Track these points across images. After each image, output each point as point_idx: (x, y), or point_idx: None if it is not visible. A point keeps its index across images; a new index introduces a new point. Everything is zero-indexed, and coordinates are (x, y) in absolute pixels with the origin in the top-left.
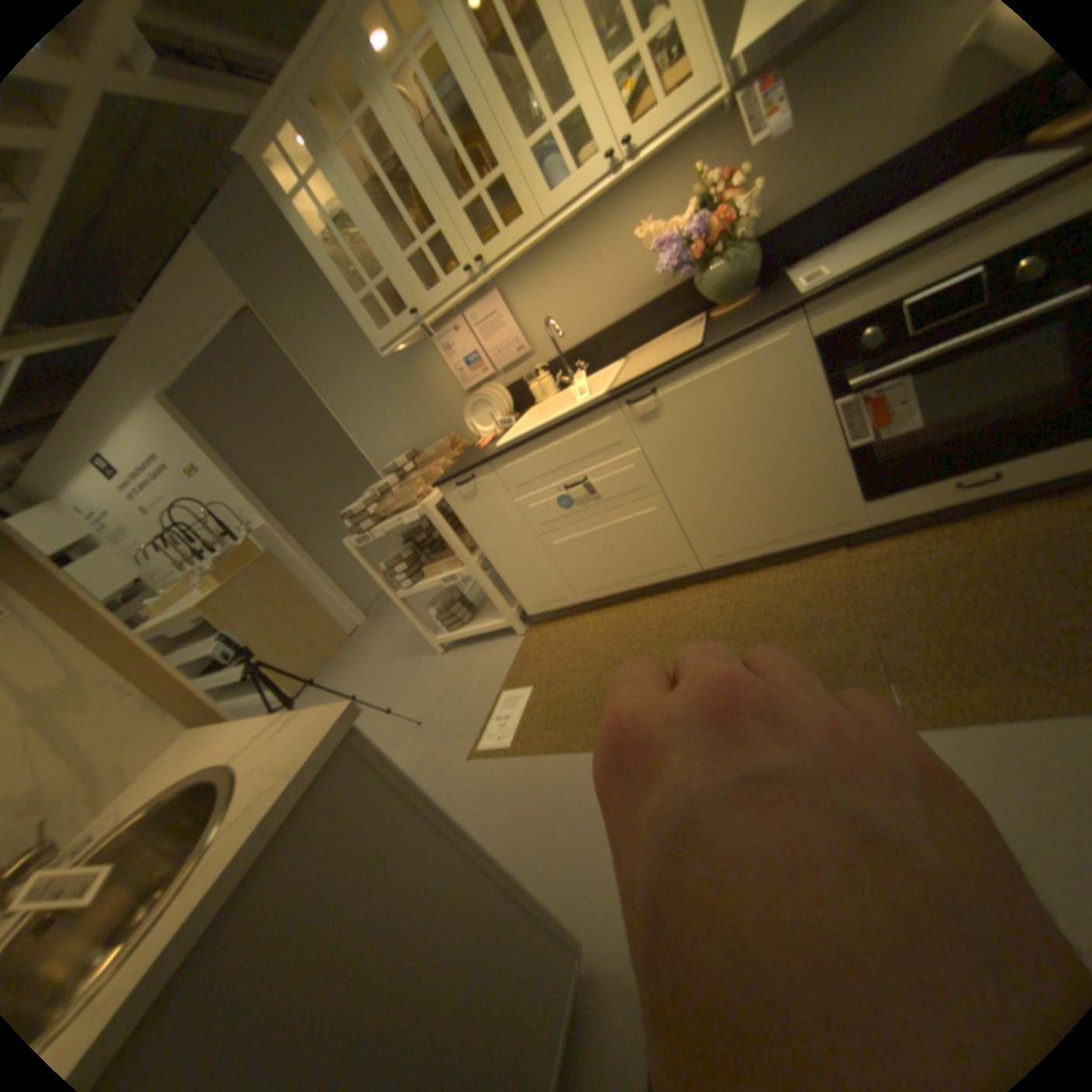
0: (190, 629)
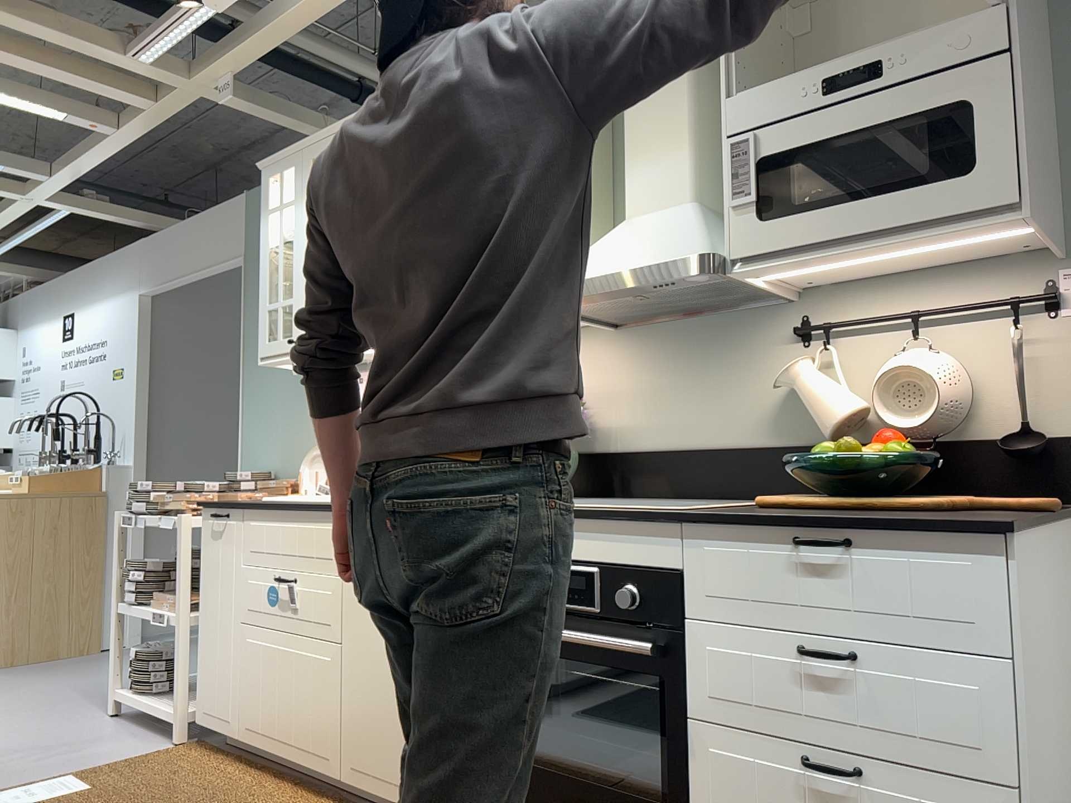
0: None
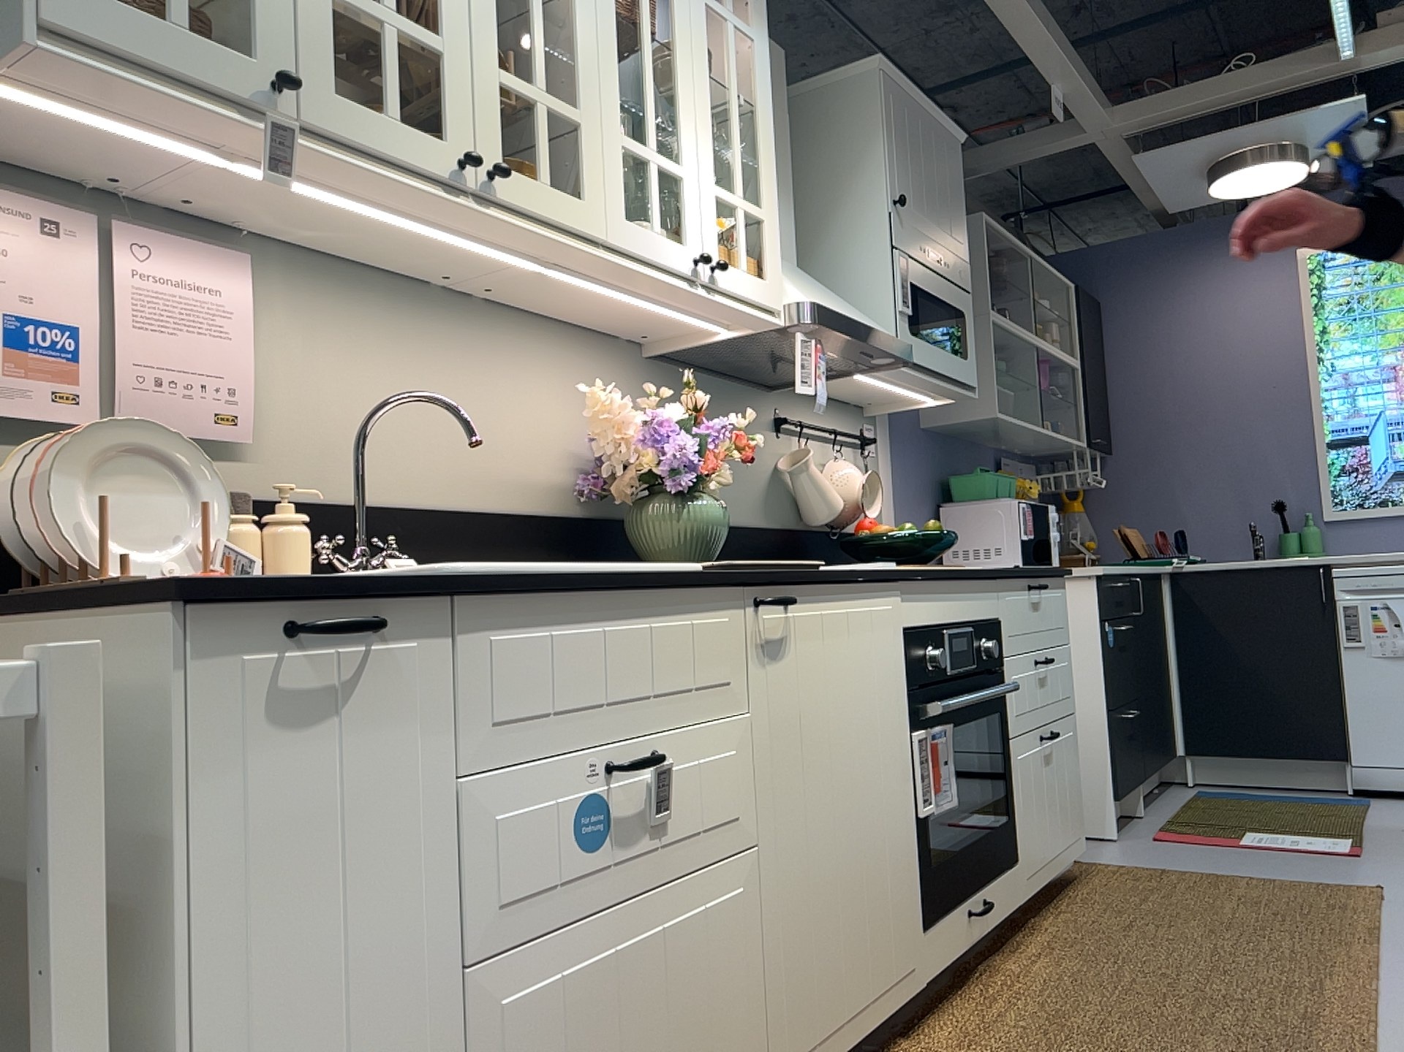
0: None
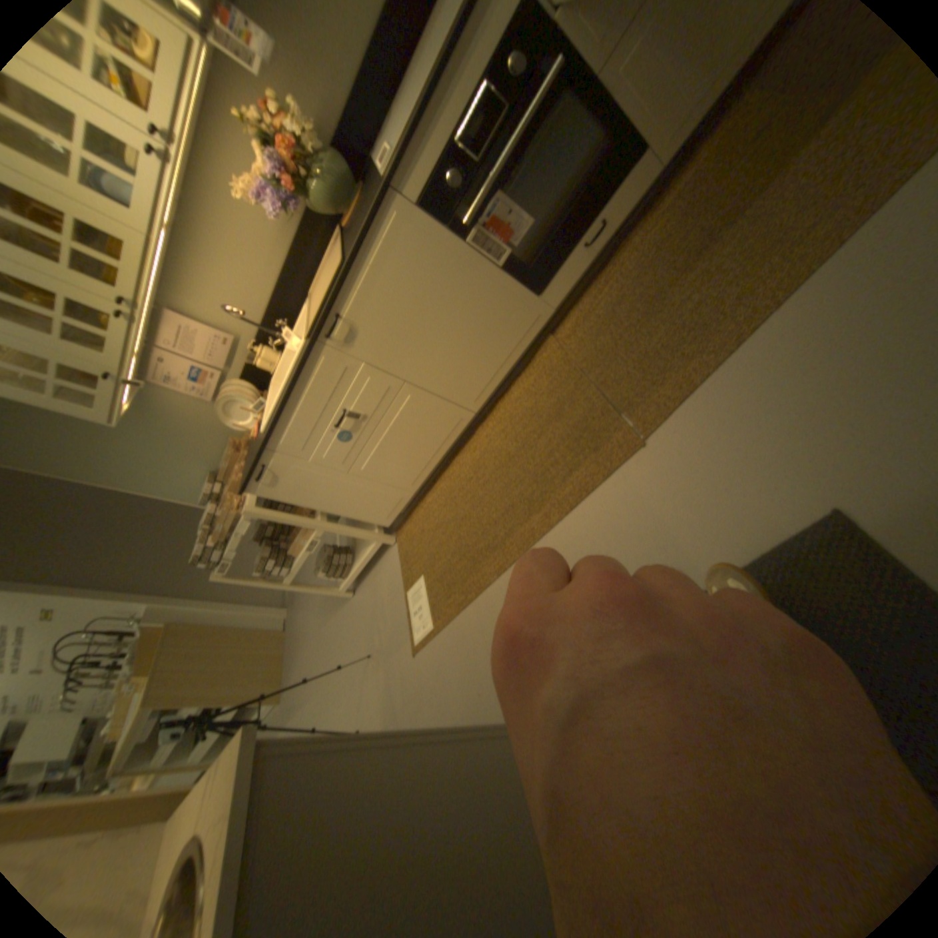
0: (155, 725)
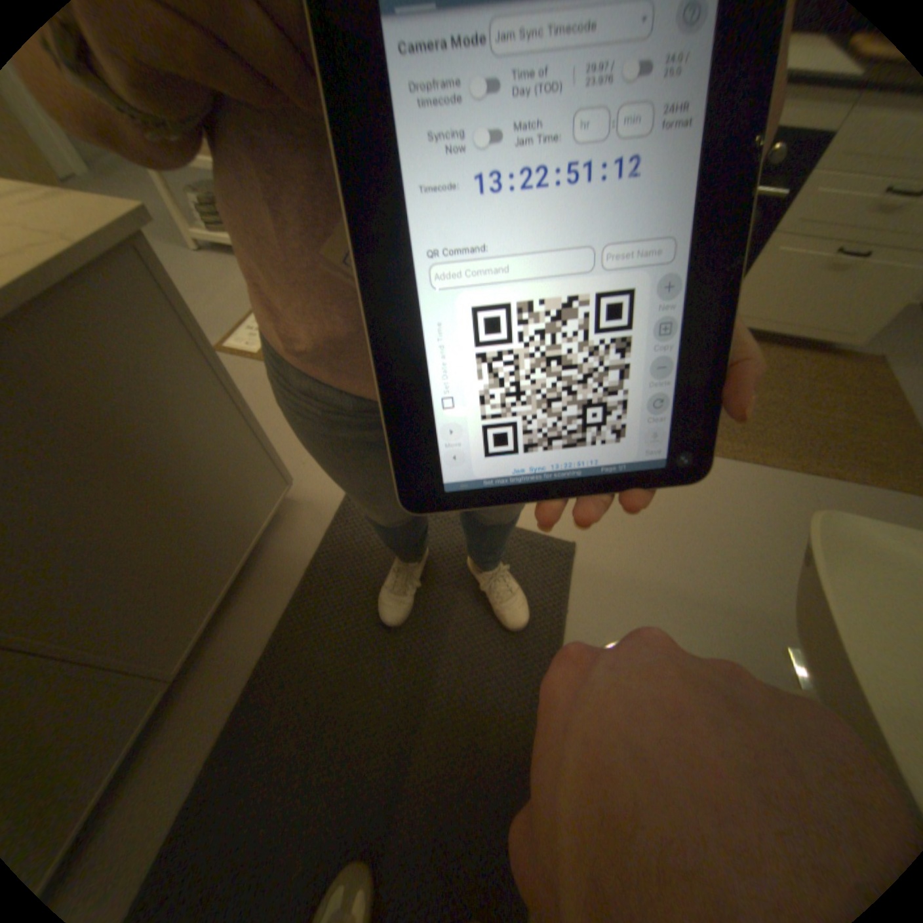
0: None
